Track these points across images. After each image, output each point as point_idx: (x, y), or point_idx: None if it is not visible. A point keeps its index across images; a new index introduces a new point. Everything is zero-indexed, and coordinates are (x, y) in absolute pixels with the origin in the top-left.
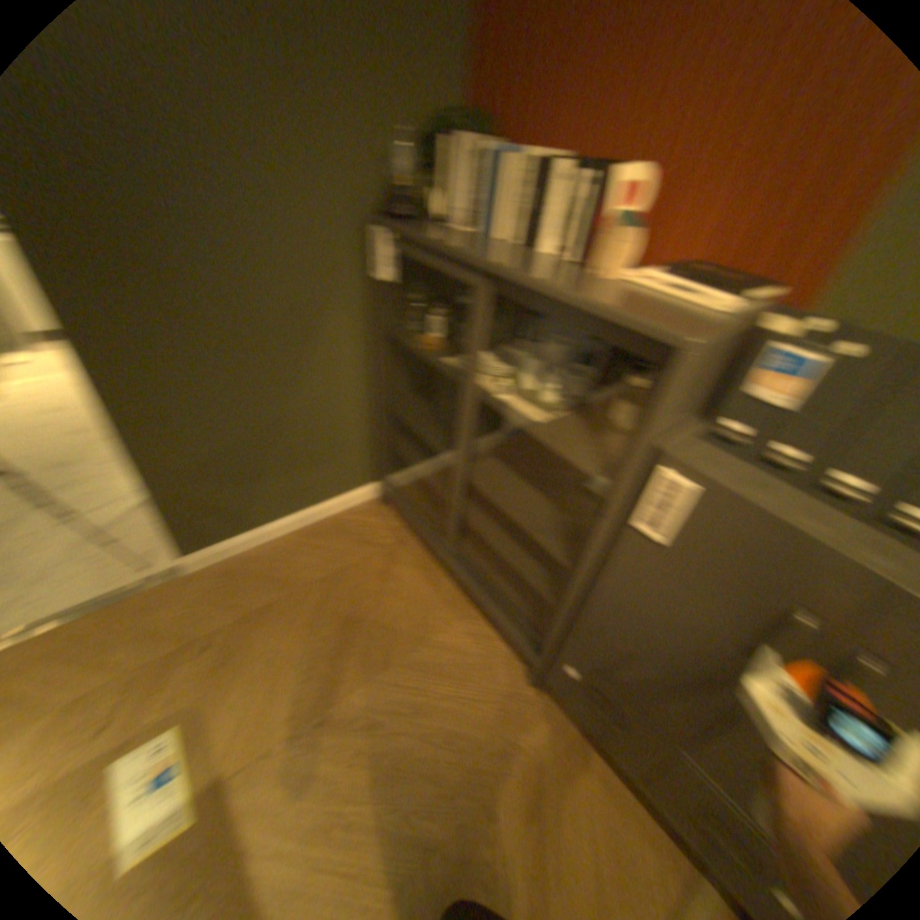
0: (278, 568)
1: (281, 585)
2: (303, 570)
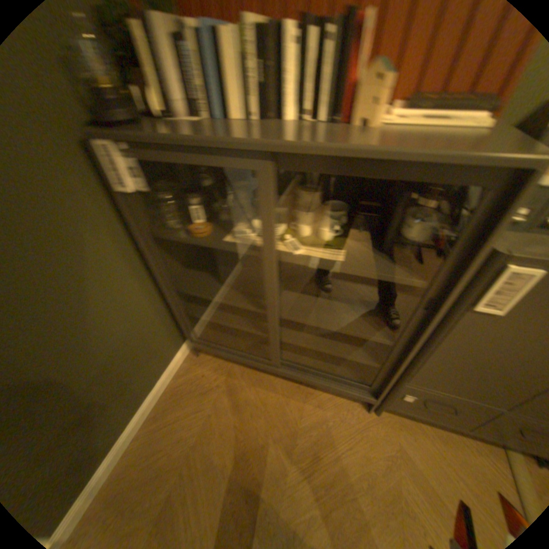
0: (153, 461)
1: (166, 474)
2: (175, 447)
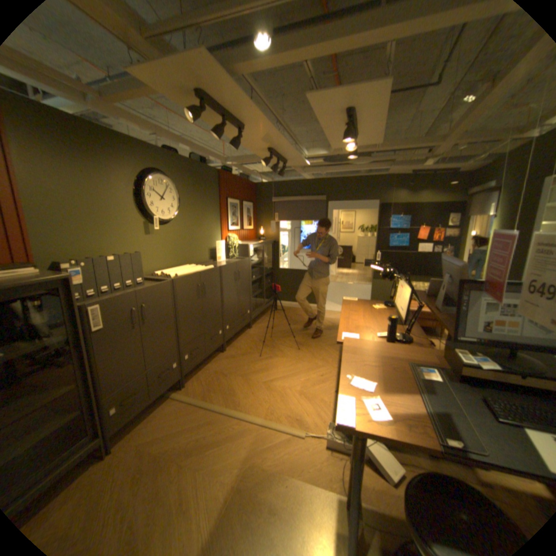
0: None
1: None
2: None
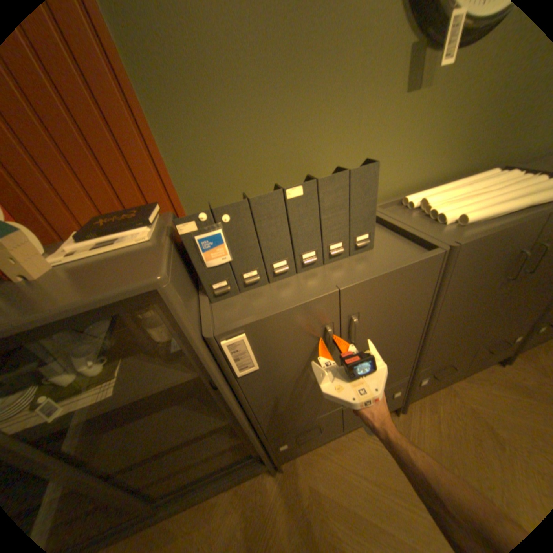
0: None
1: None
2: None
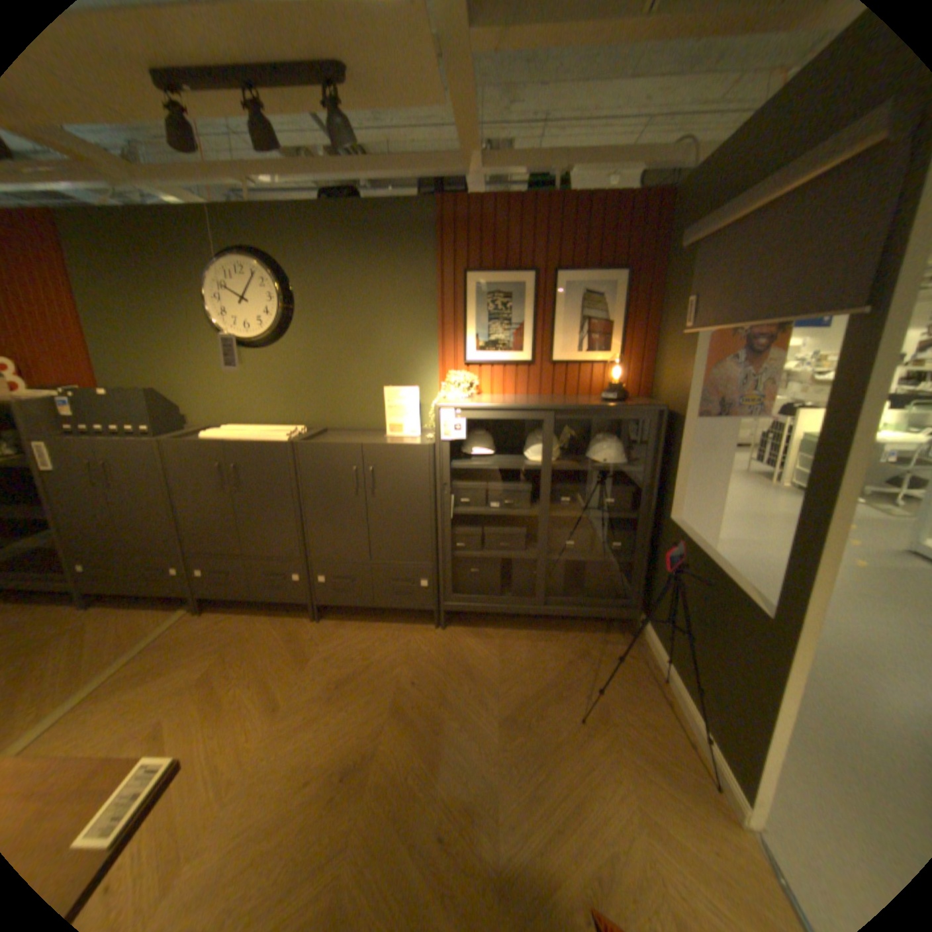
0: None
1: None
2: None
